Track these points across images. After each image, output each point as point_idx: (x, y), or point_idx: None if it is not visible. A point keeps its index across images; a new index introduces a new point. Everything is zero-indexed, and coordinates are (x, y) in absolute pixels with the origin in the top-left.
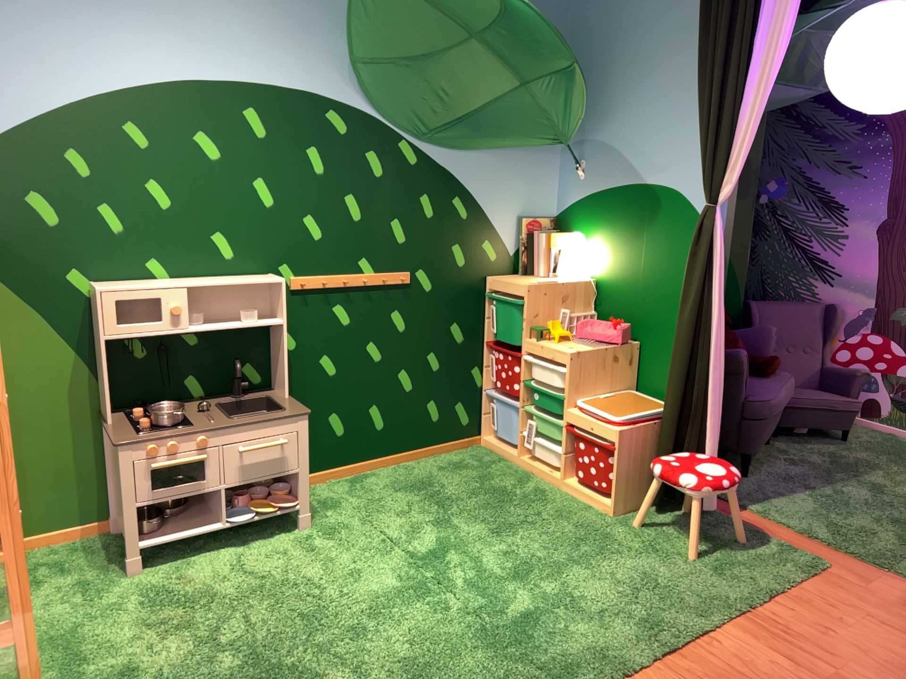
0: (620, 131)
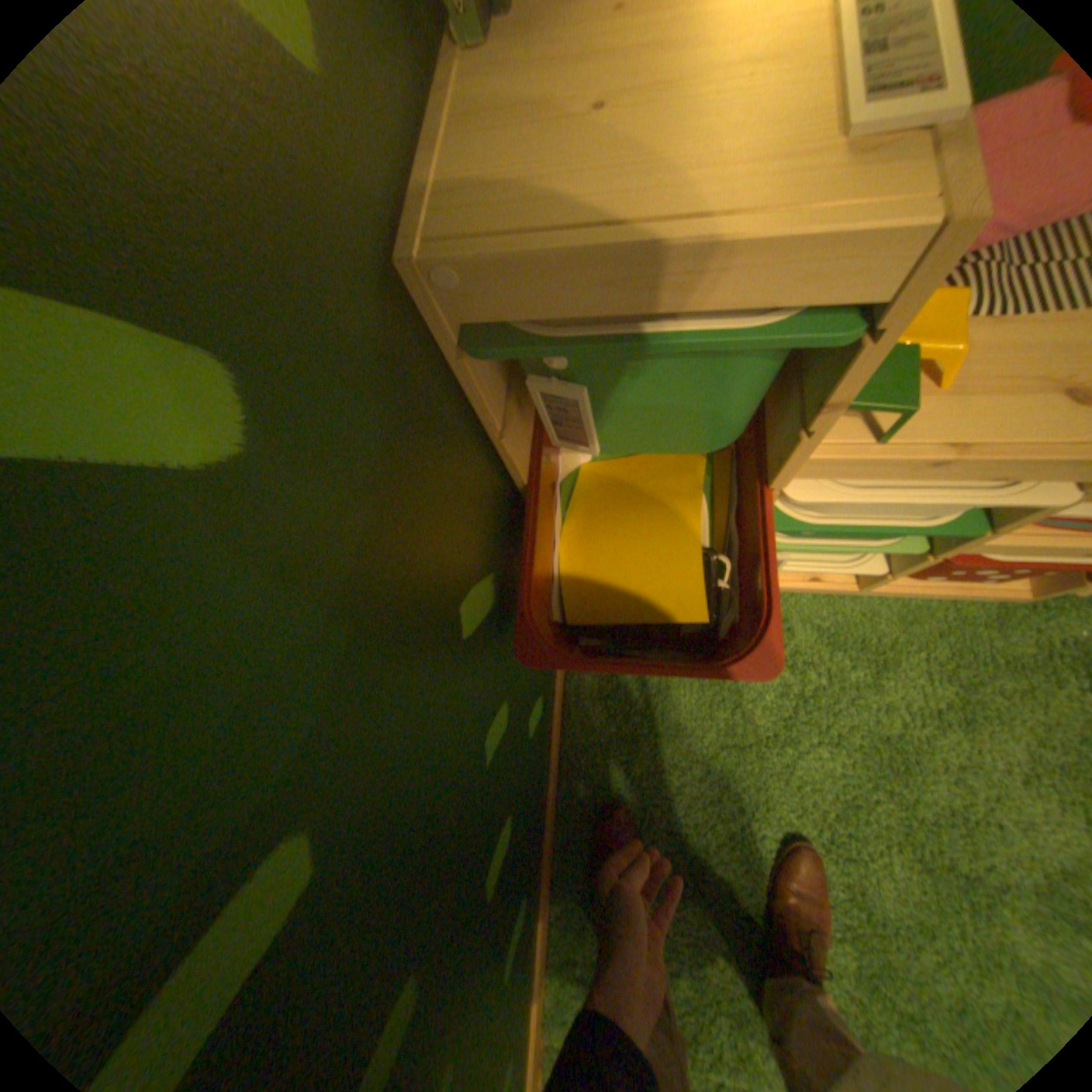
0: None
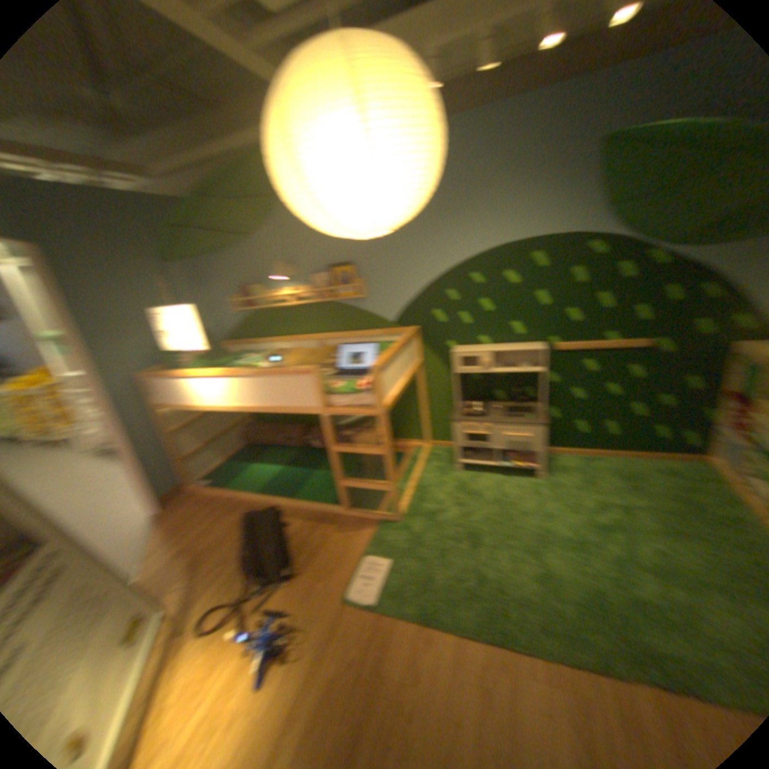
0: None
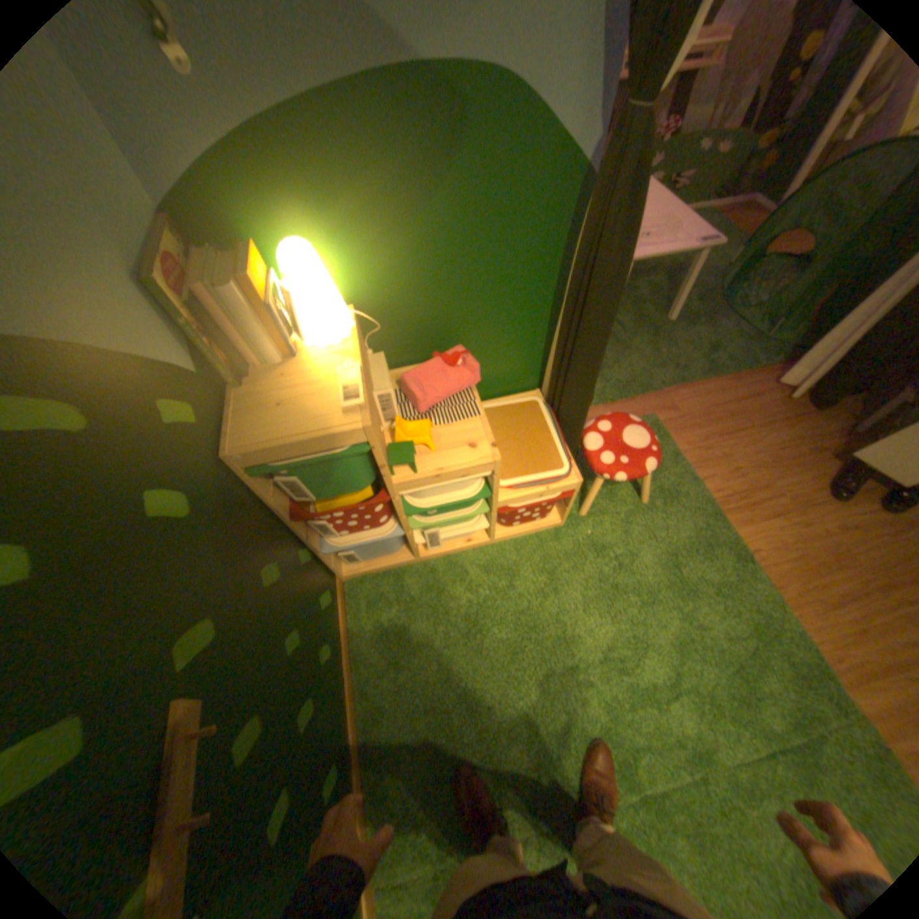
0: None
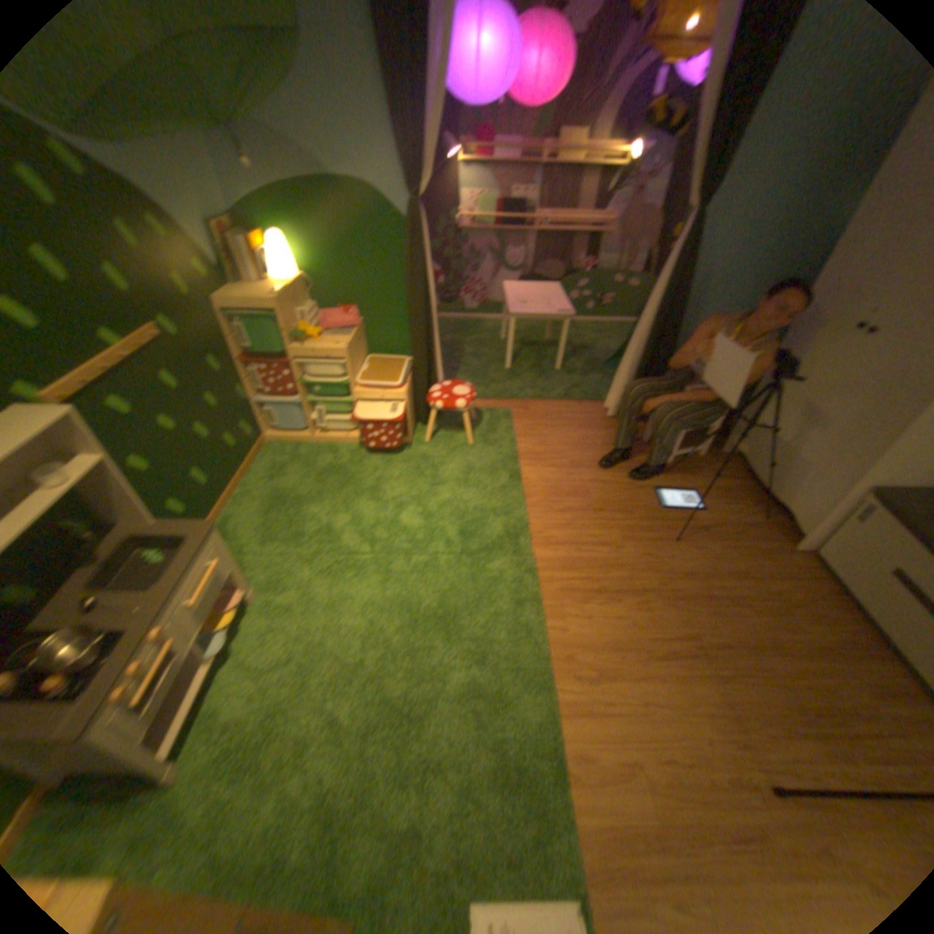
0: (283, 112)
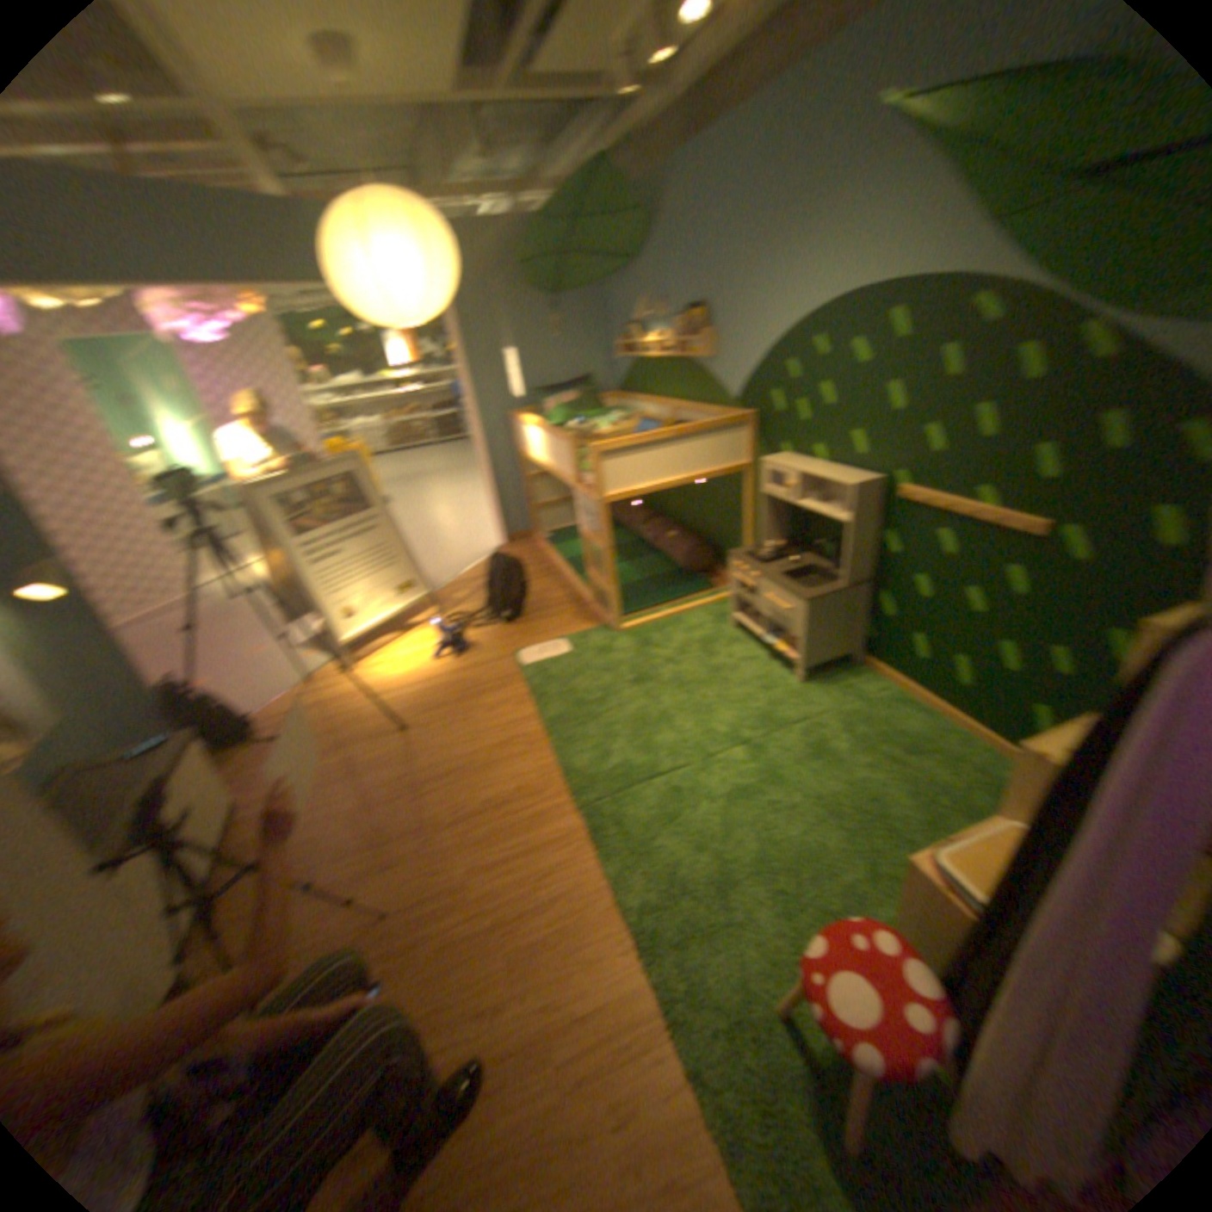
0: None
